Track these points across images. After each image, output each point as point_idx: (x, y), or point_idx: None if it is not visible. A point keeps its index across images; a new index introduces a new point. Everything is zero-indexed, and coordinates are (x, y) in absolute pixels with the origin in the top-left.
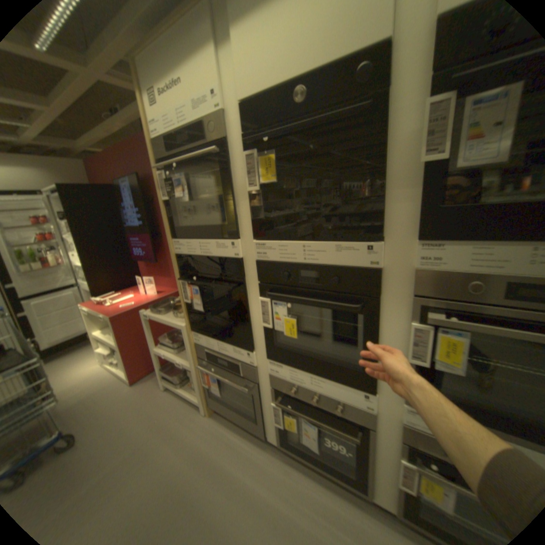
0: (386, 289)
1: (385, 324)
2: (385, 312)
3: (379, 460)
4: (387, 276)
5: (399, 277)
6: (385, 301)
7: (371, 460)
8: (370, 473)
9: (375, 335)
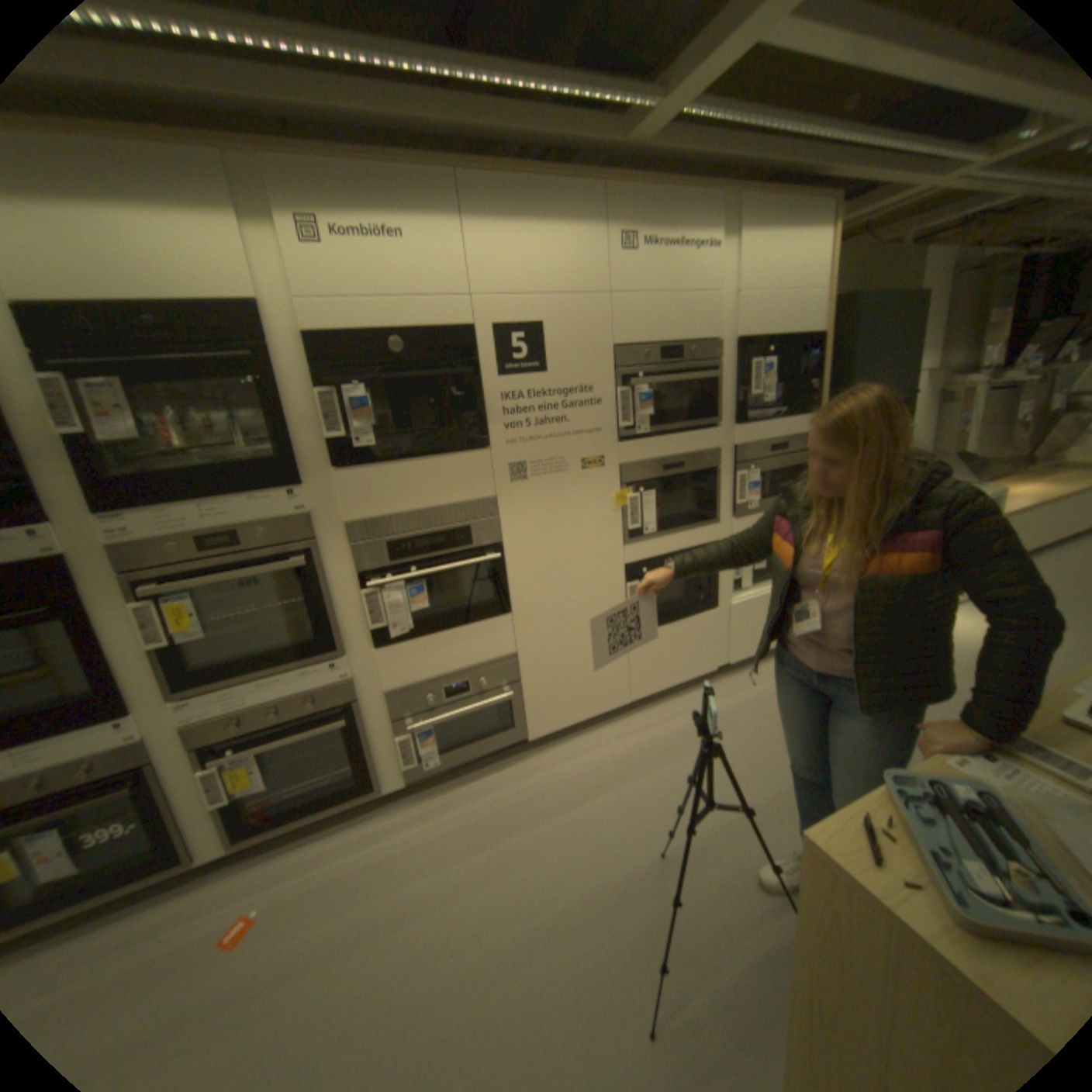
0: (80, 580)
1: (98, 623)
2: (92, 609)
3: (173, 804)
4: (74, 565)
5: (91, 562)
6: (86, 594)
7: (161, 810)
8: (171, 832)
9: (89, 641)
